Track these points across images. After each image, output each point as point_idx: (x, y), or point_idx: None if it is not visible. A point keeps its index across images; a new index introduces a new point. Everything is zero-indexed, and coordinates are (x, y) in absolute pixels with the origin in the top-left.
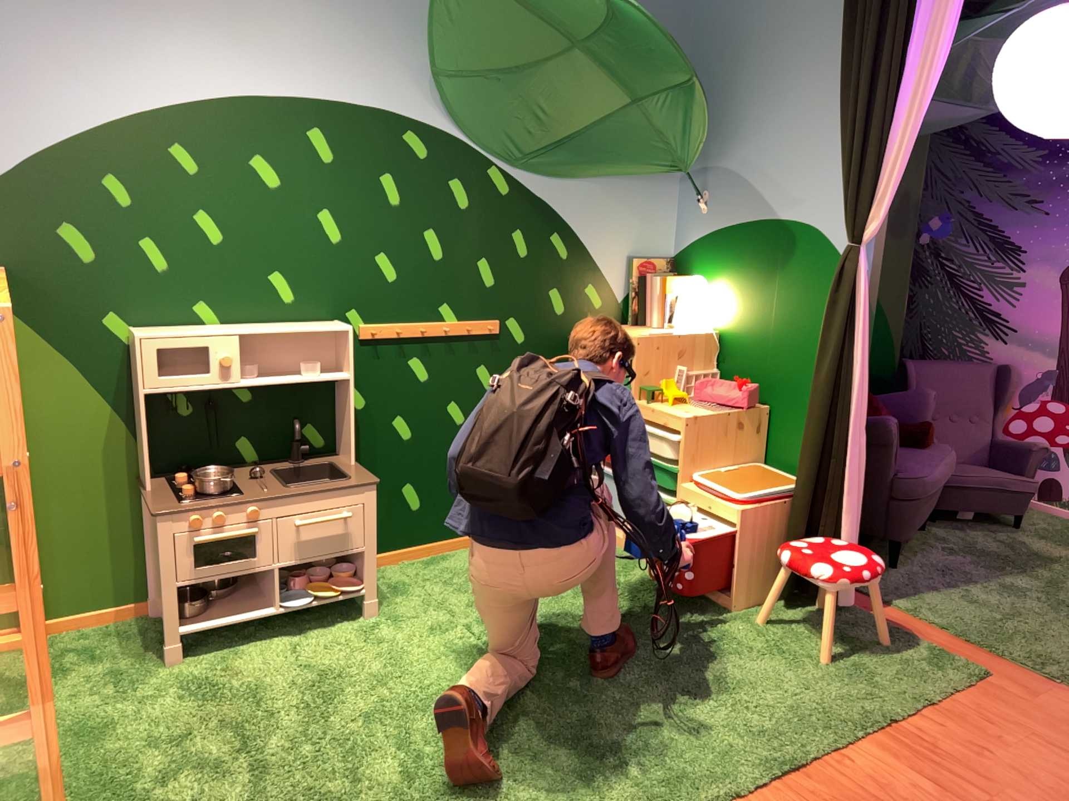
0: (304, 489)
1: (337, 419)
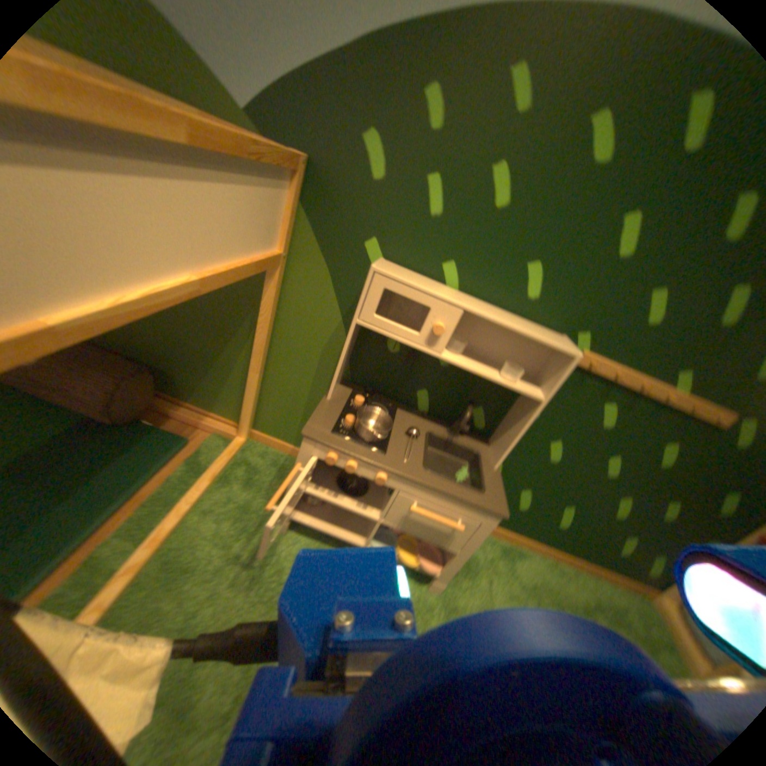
0: (430, 480)
1: (502, 414)
